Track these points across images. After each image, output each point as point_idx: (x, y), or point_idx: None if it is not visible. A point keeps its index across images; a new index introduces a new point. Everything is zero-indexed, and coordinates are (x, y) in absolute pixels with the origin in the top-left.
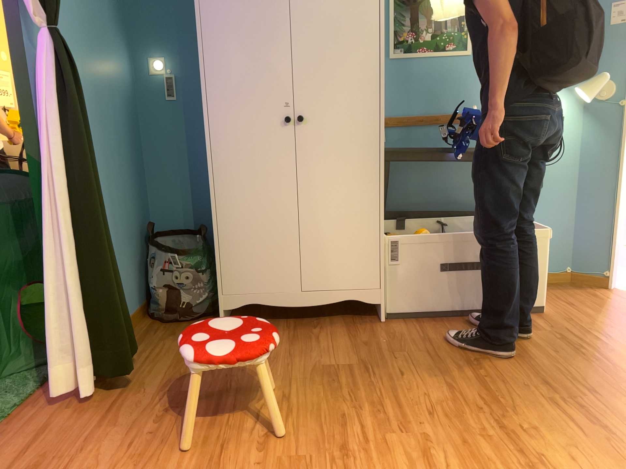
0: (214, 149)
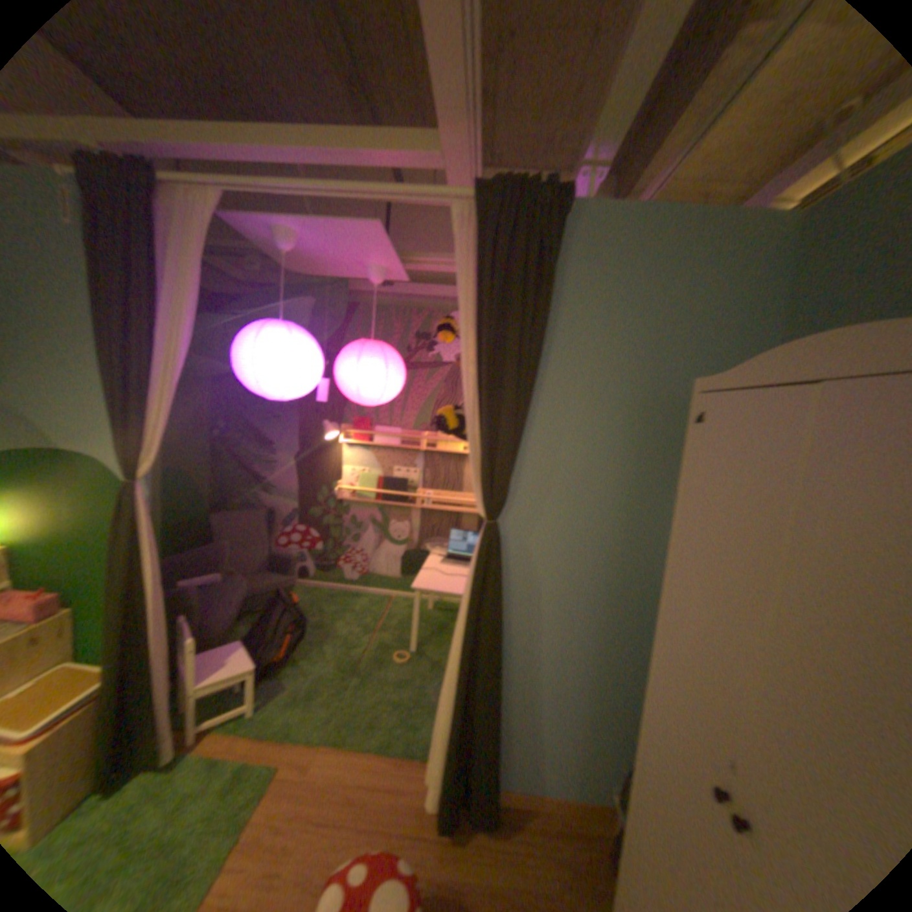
0: (651, 721)
